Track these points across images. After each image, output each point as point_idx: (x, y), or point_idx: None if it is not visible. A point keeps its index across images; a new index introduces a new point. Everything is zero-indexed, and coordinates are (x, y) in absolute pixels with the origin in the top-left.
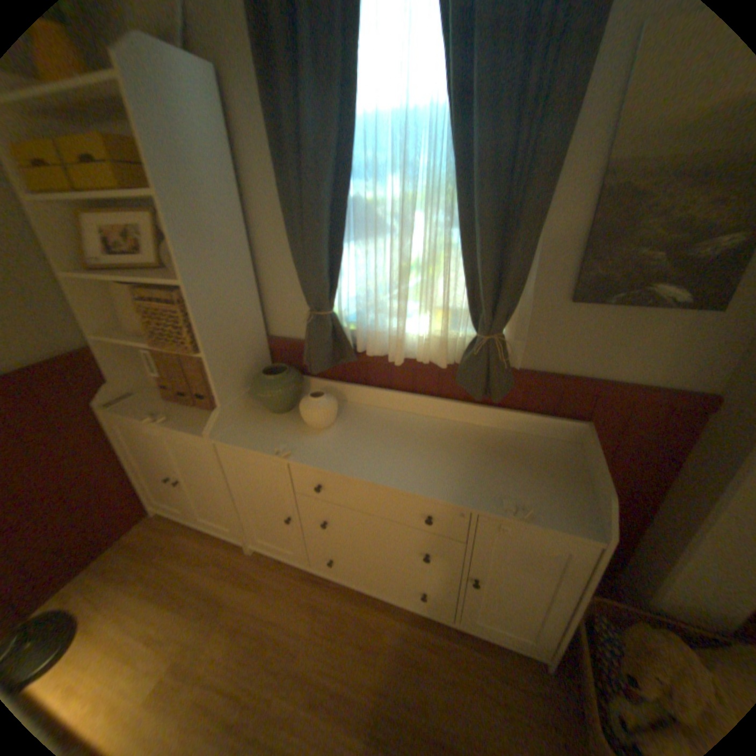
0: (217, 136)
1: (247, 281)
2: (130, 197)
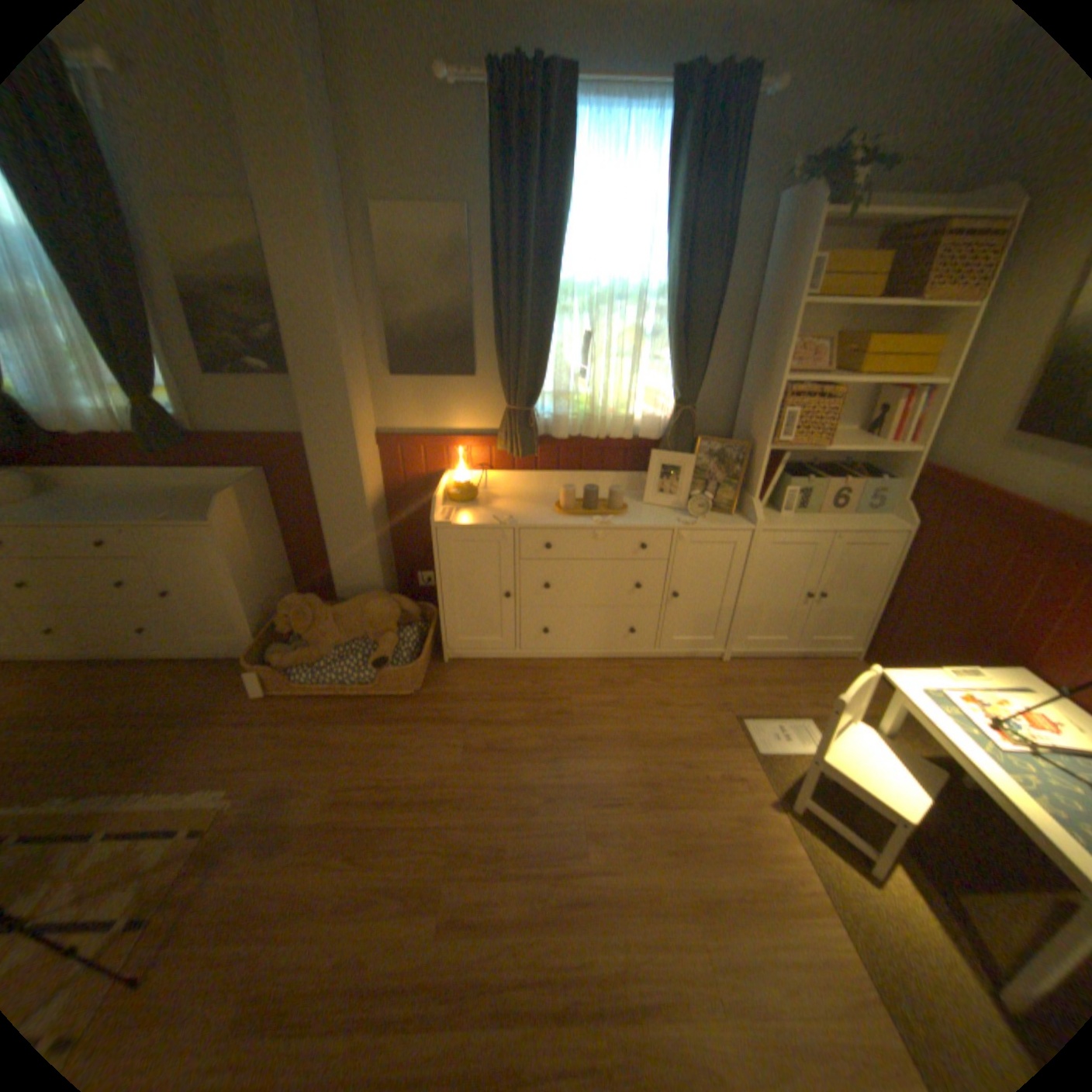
0: None
1: None
2: None
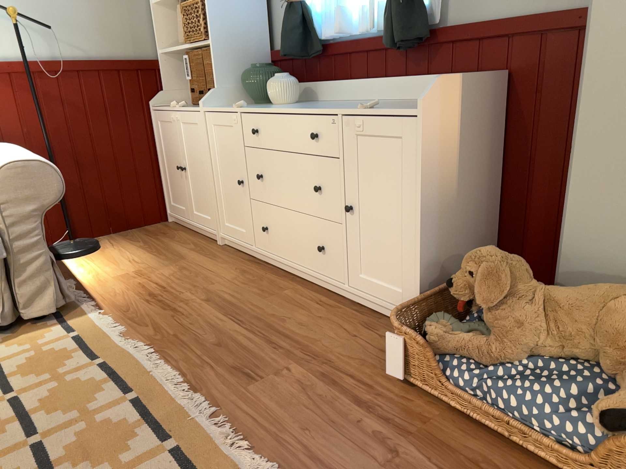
0: None
1: None
2: None
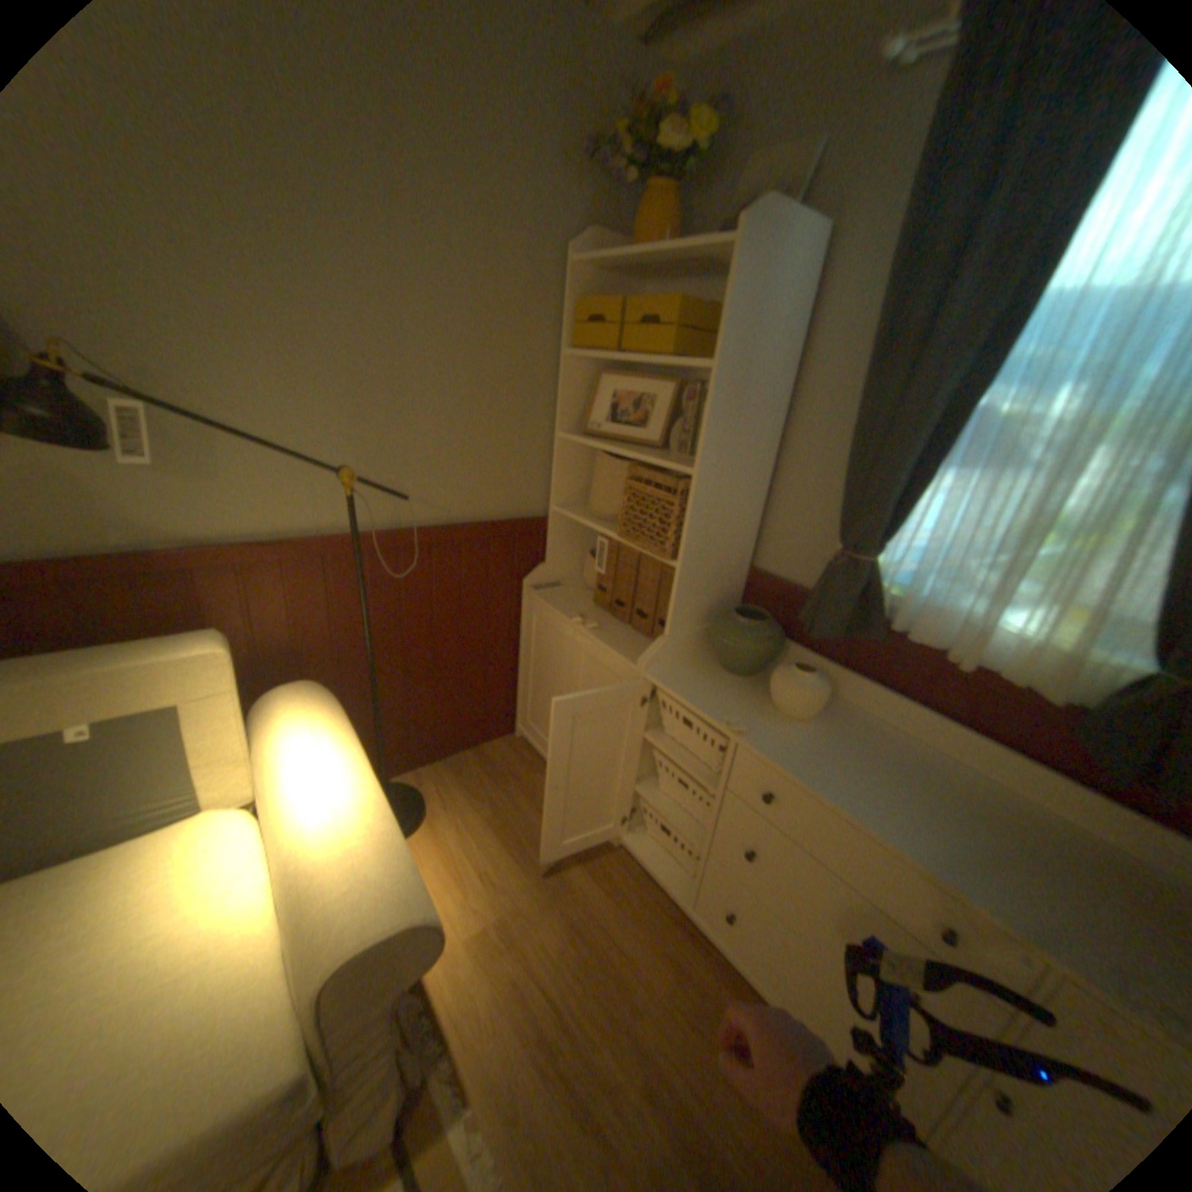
0: (801, 305)
1: (758, 488)
2: (661, 365)
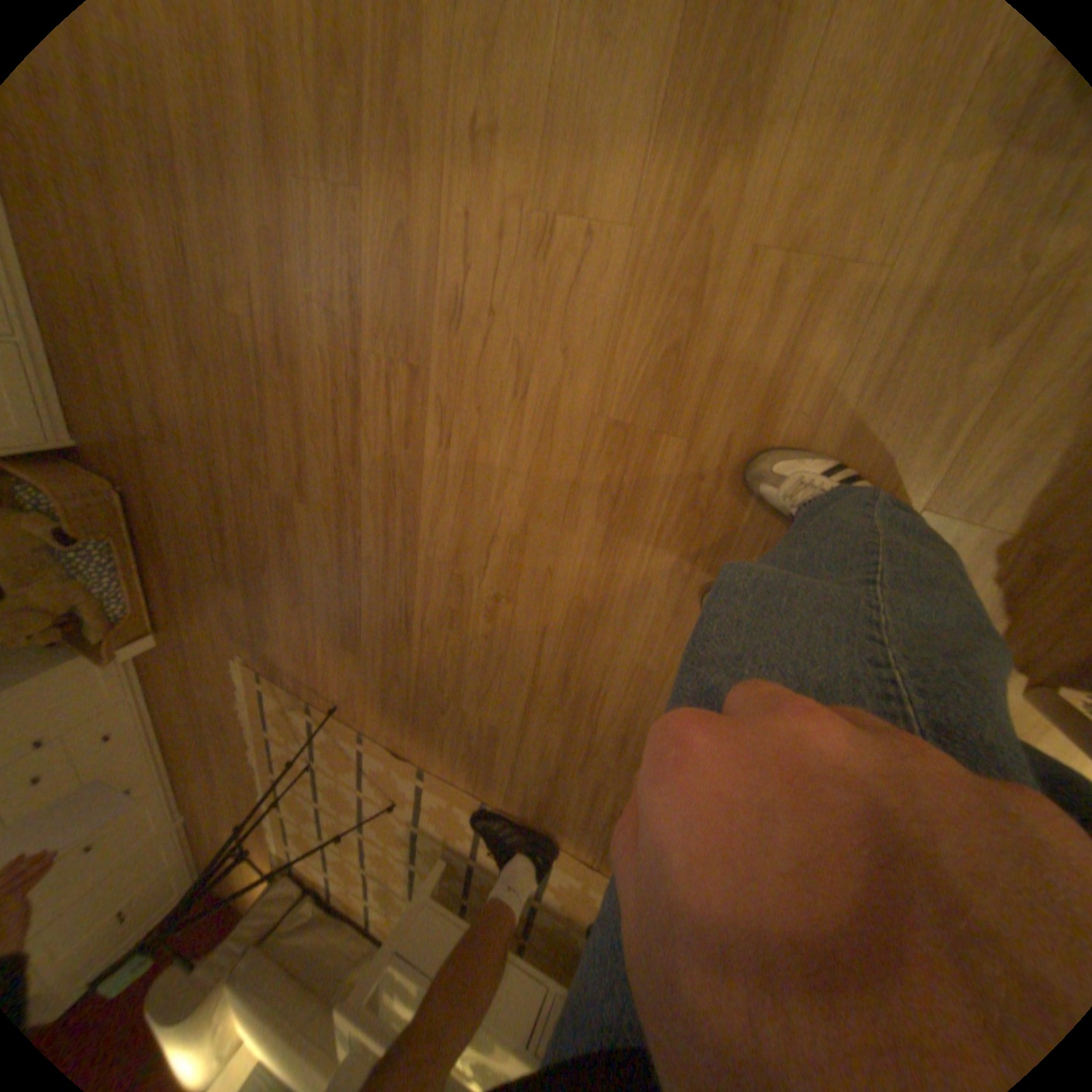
0: None
1: None
2: None
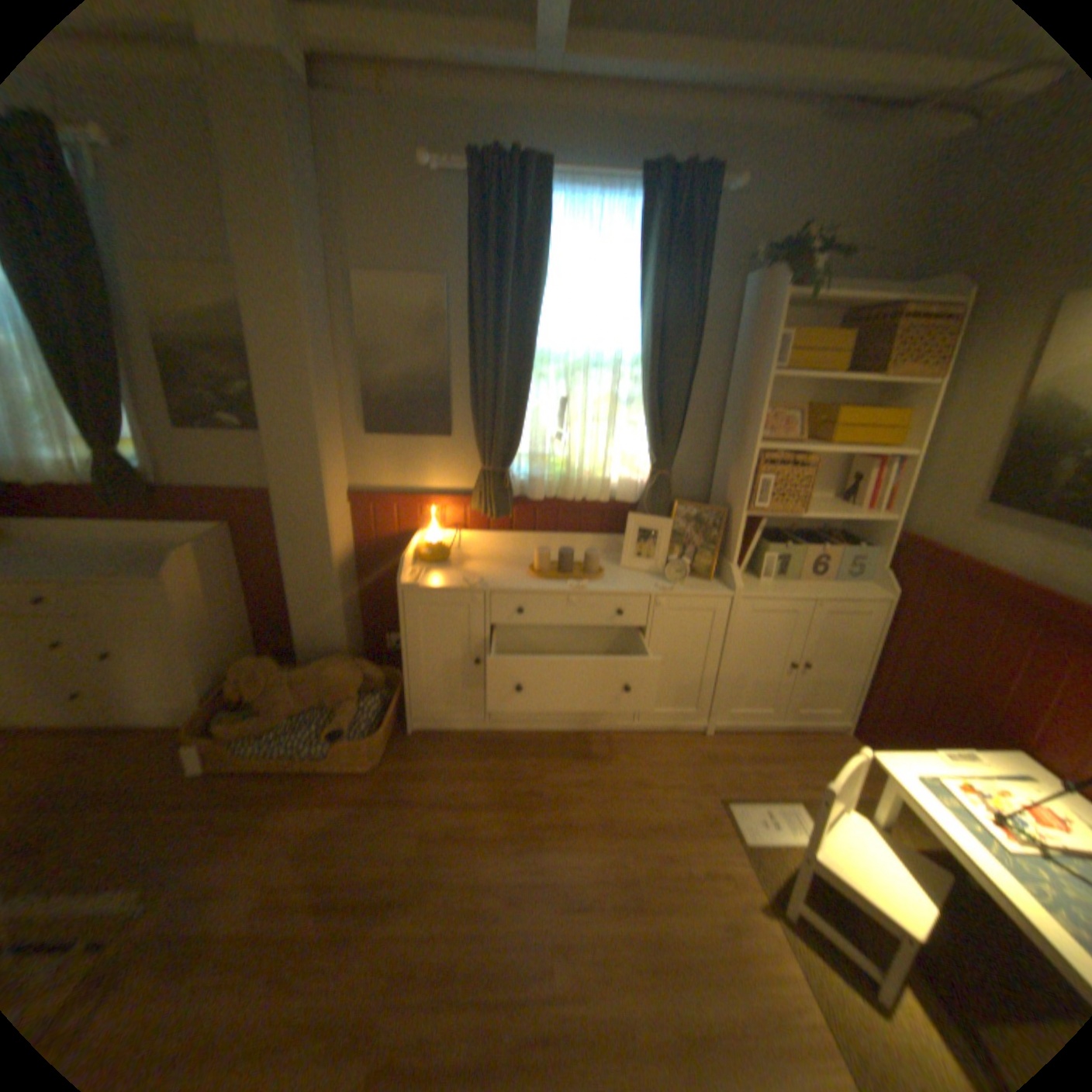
0: None
1: None
2: None
